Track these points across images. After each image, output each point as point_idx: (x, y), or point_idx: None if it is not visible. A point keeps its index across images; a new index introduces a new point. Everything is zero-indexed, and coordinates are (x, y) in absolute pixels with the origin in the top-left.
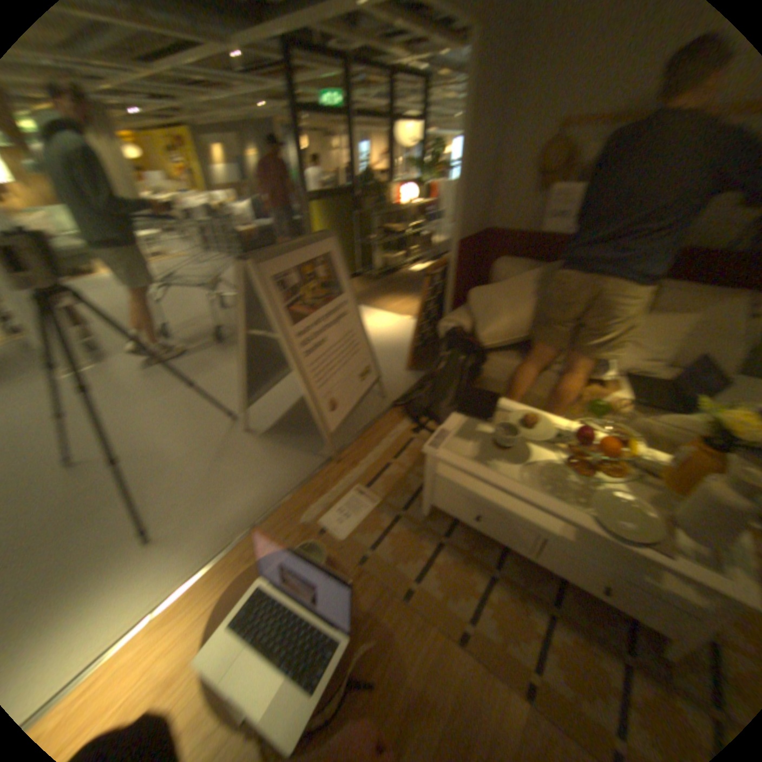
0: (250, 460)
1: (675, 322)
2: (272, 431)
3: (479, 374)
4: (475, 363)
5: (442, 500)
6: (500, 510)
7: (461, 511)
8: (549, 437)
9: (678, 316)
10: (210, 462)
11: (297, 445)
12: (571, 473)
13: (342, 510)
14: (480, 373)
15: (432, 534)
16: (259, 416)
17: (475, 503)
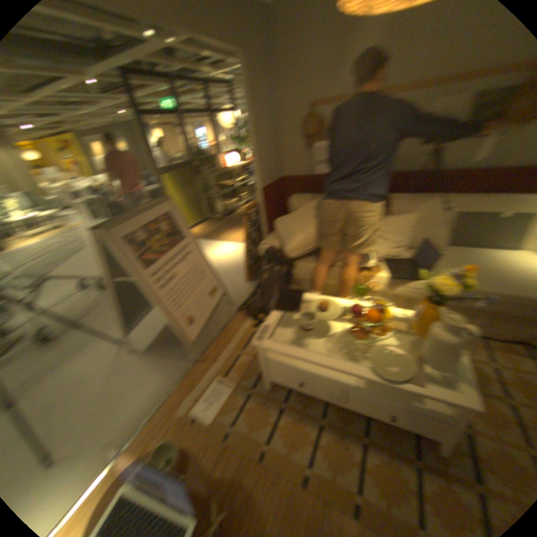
0: (129, 379)
1: (402, 220)
2: (146, 351)
3: (290, 277)
4: (285, 270)
5: (273, 377)
6: (311, 376)
7: (288, 382)
8: (338, 314)
9: (403, 217)
10: (96, 388)
11: (166, 358)
12: (353, 338)
13: (204, 402)
14: (290, 277)
15: (272, 404)
16: (135, 341)
17: (294, 375)
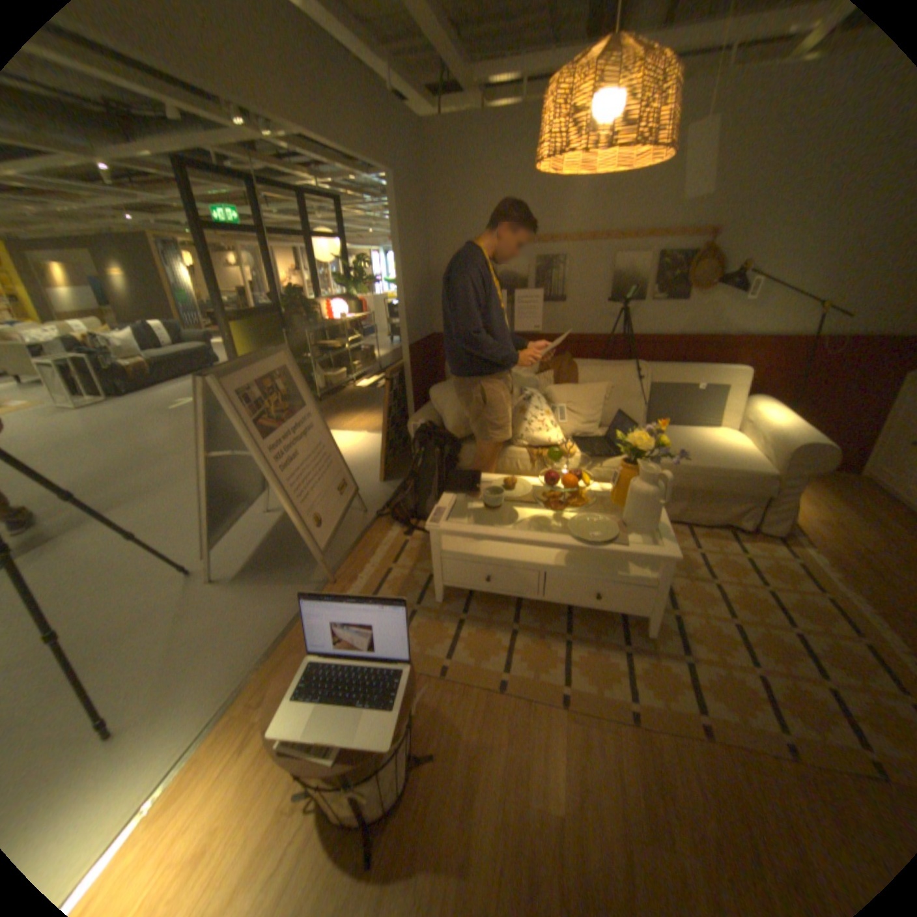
0: (222, 613)
1: (593, 390)
2: (240, 576)
3: (455, 465)
4: (449, 455)
5: (451, 577)
6: (503, 562)
7: (471, 580)
8: (527, 496)
9: (594, 386)
10: (165, 630)
11: (278, 582)
12: (549, 515)
13: None
14: (456, 464)
15: (450, 616)
16: (217, 566)
17: (481, 565)
